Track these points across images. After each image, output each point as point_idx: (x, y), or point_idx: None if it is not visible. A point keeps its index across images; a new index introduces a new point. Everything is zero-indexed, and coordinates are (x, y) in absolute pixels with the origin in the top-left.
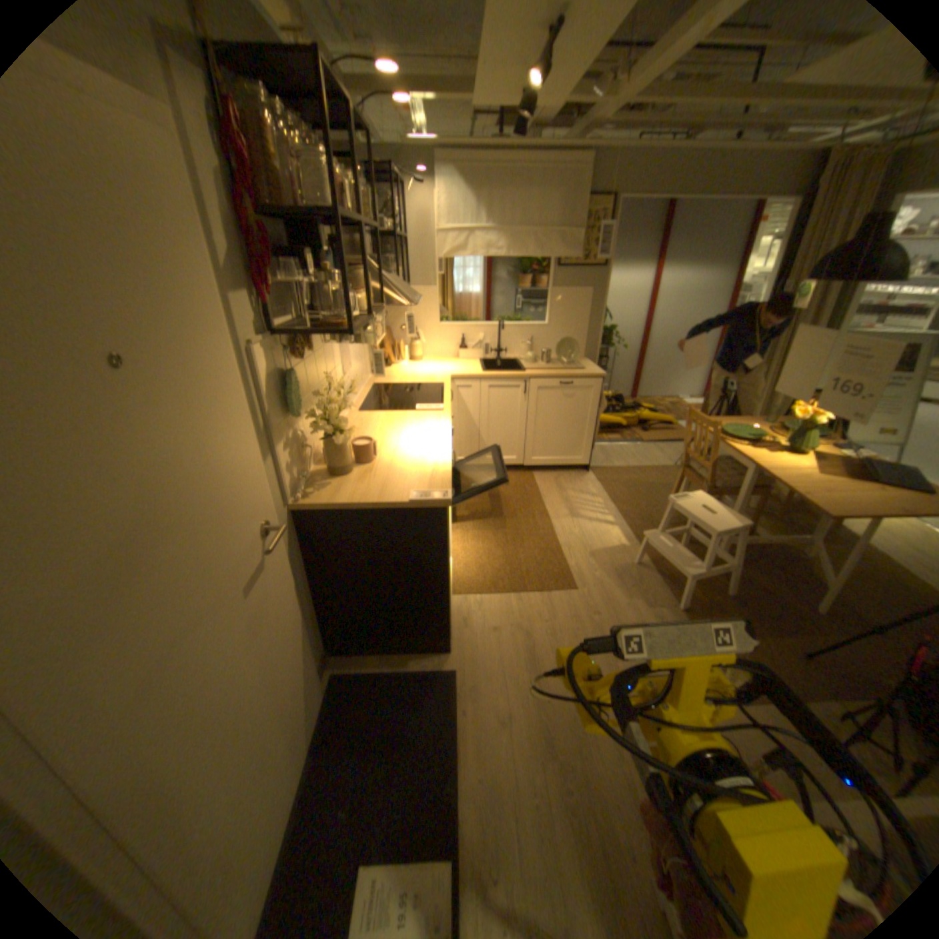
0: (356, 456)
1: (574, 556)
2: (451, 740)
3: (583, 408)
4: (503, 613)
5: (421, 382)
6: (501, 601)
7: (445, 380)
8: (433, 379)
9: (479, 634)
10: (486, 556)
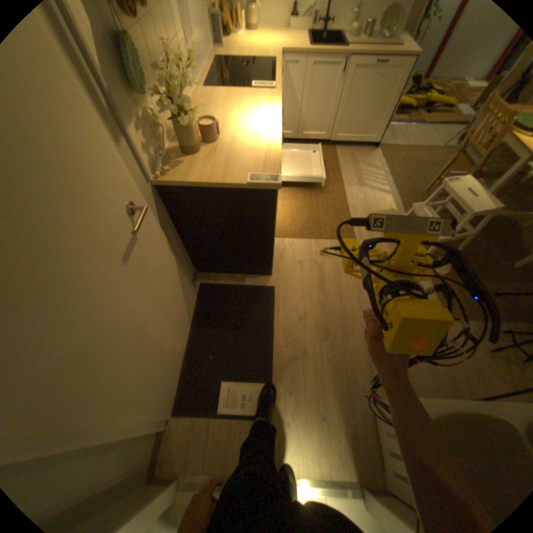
0: (201, 134)
1: (356, 216)
2: (269, 326)
3: (387, 89)
4: (305, 253)
5: (255, 55)
6: (304, 245)
7: (276, 54)
8: (265, 52)
9: (288, 265)
10: (296, 212)
